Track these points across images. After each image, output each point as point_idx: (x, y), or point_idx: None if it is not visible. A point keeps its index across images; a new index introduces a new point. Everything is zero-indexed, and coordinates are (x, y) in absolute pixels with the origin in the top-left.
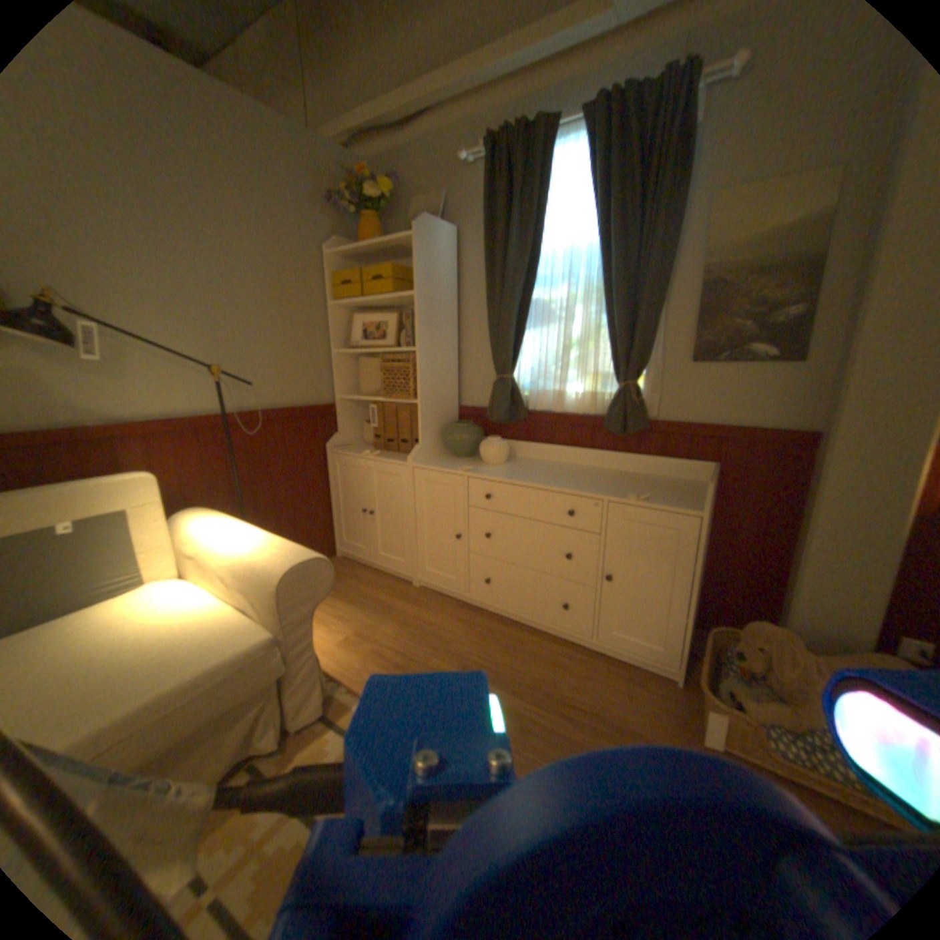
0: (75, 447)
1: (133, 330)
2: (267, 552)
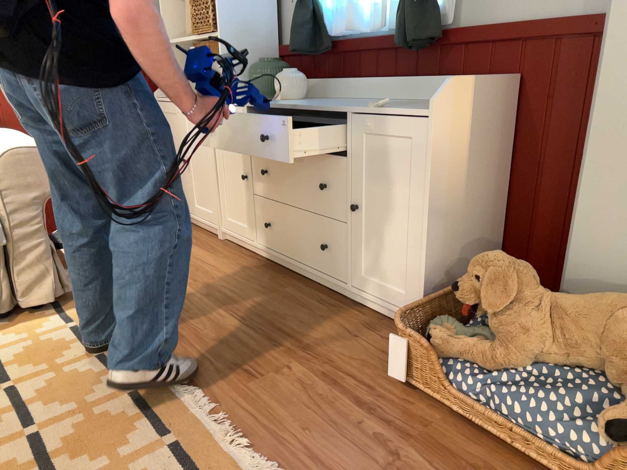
0: None
1: None
2: (9, 144)
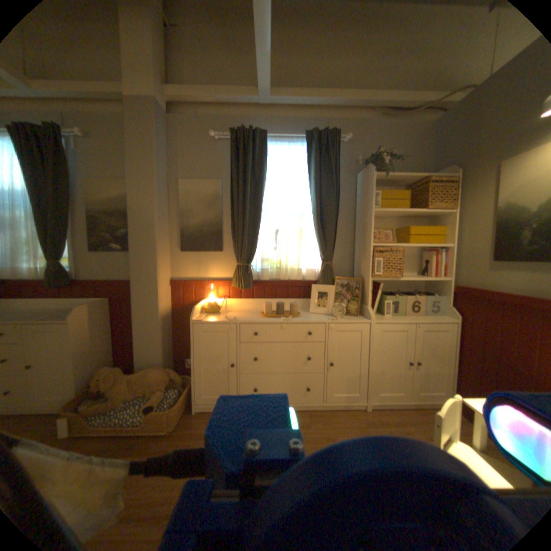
0: None
1: None
2: None
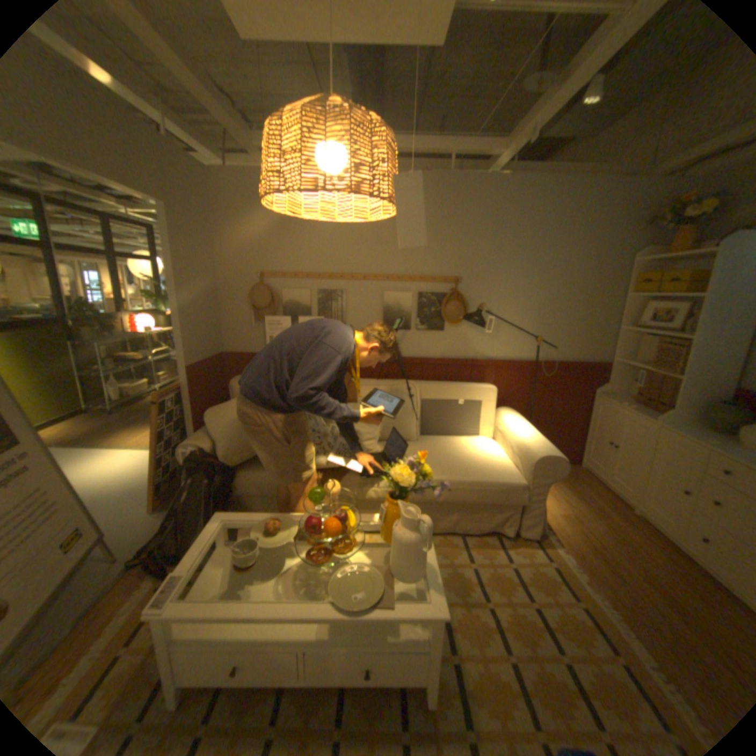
0: (470, 368)
1: (506, 317)
2: (536, 444)
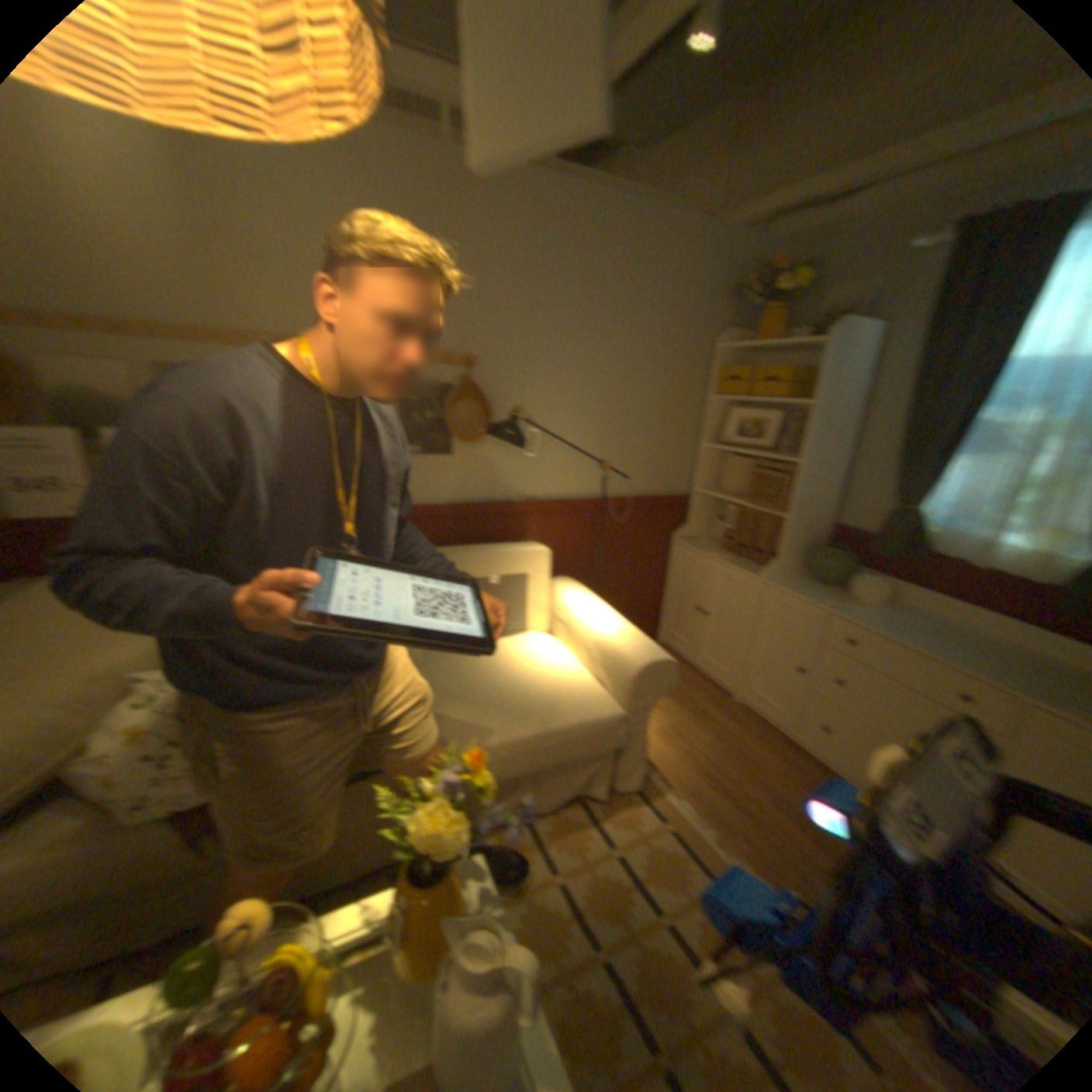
0: (505, 517)
1: (555, 430)
2: (630, 642)
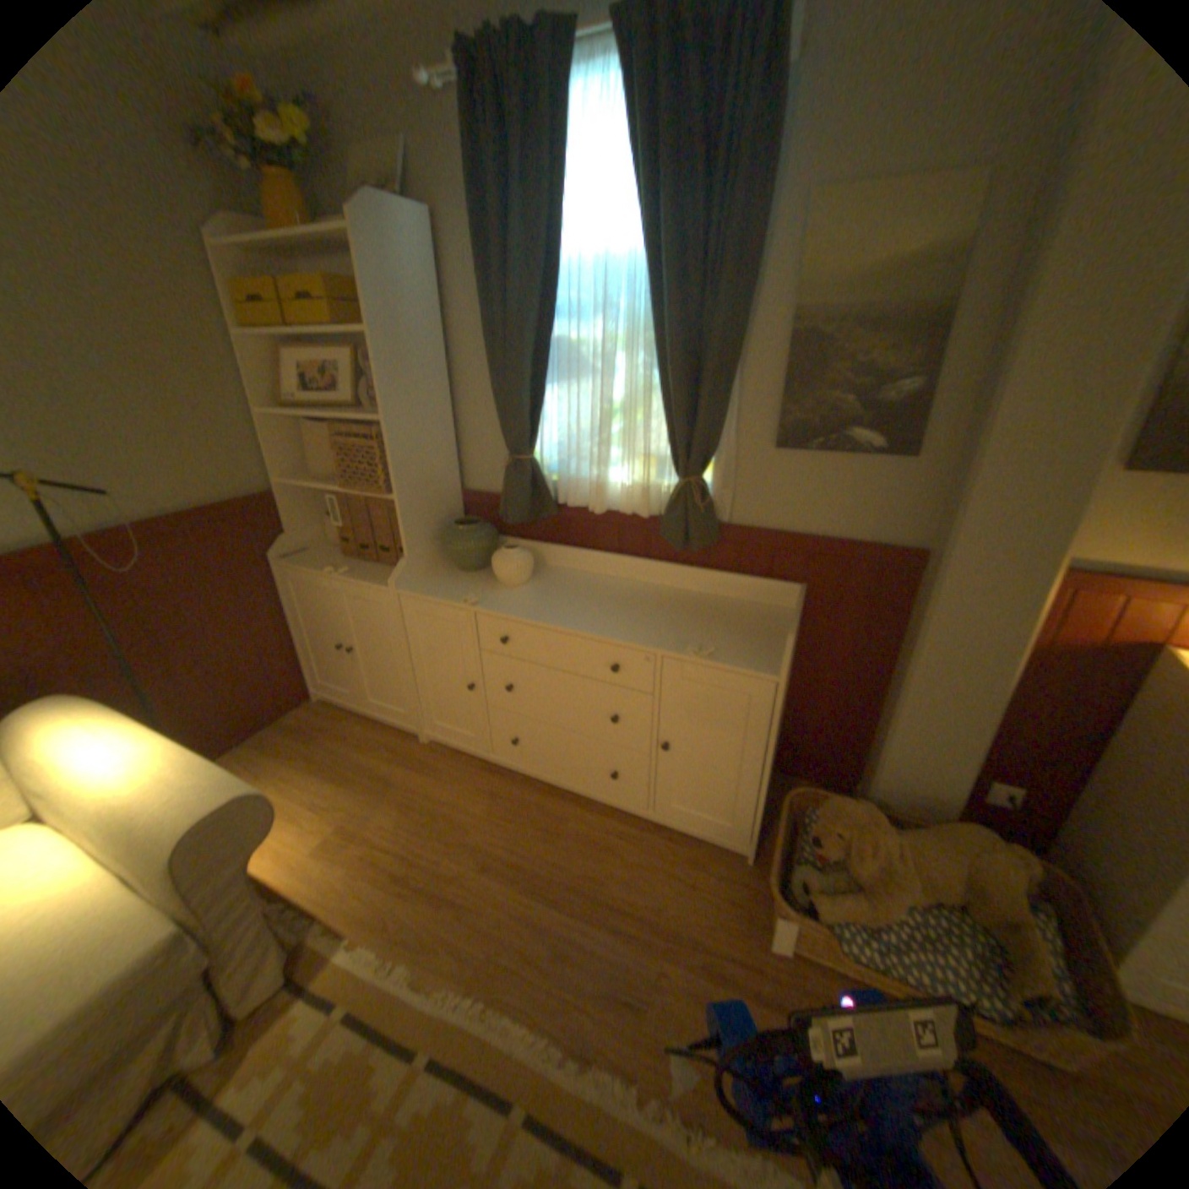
0: None
1: None
2: (153, 796)
